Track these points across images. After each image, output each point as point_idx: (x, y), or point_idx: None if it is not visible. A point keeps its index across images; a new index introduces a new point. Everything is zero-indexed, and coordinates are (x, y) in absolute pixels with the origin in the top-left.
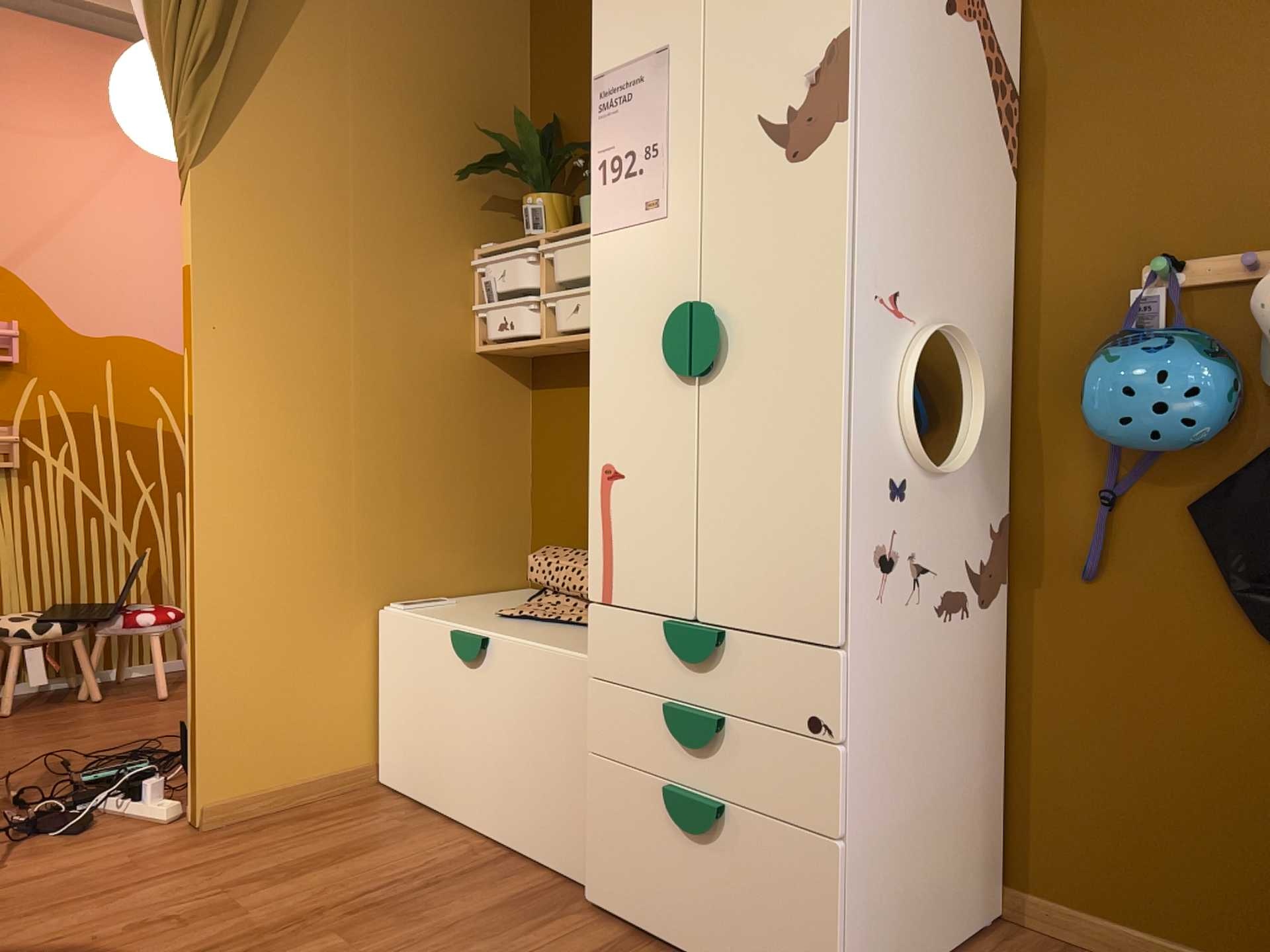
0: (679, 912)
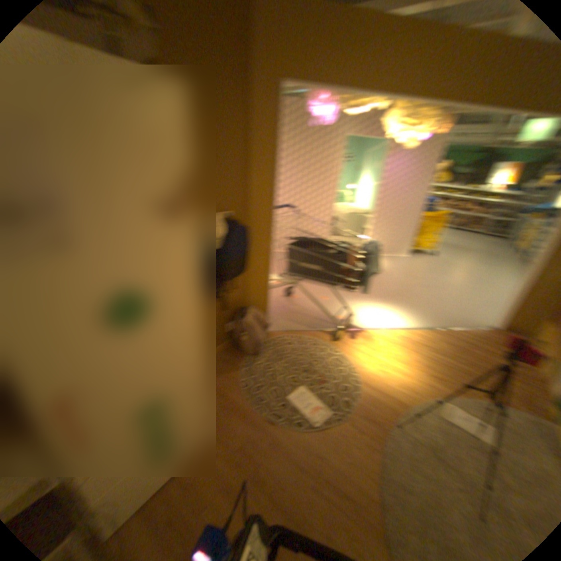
0: (161, 479)
